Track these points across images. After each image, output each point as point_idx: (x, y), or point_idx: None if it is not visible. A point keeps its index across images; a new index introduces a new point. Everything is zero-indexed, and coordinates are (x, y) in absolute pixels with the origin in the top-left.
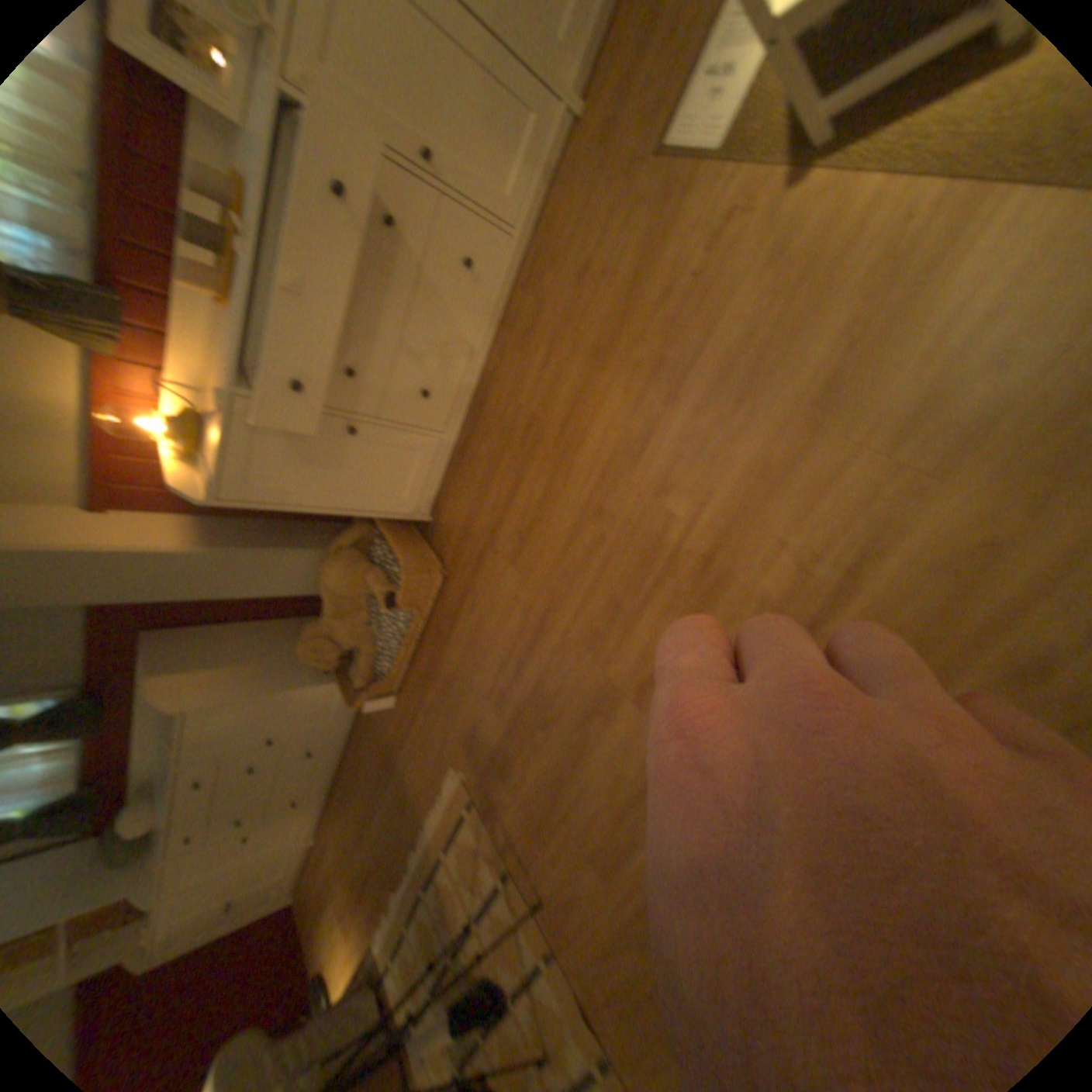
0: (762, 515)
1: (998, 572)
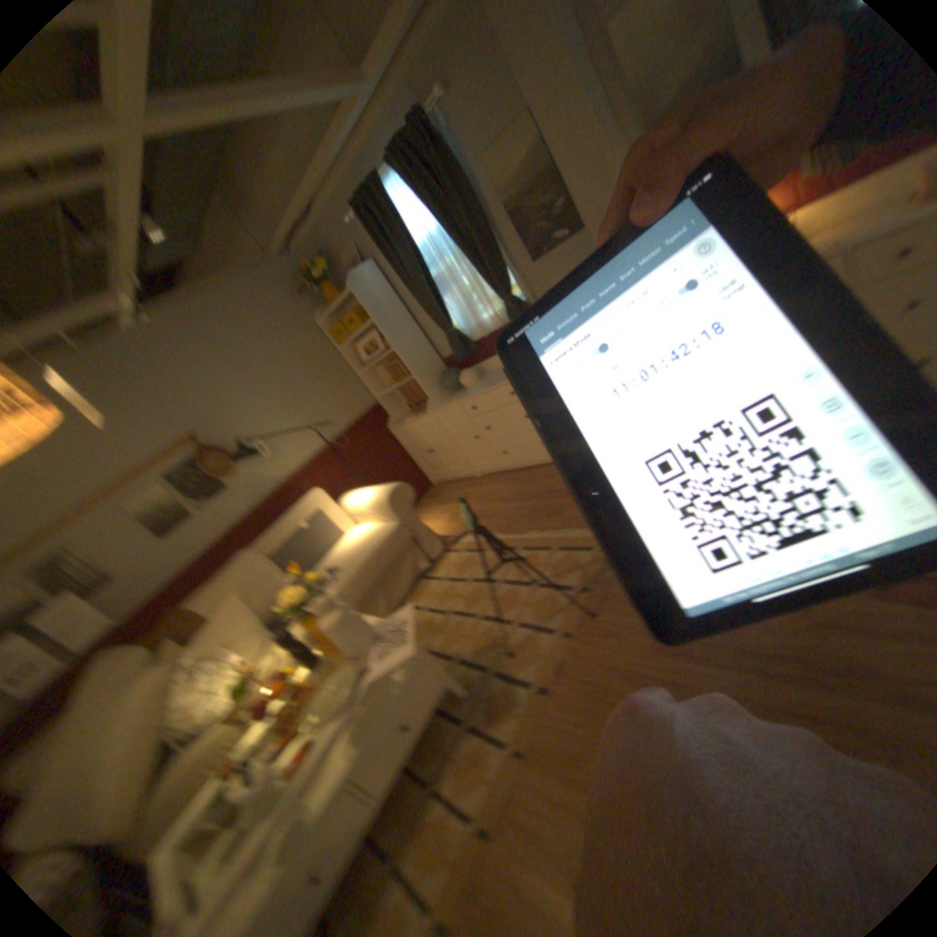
0: None
1: None
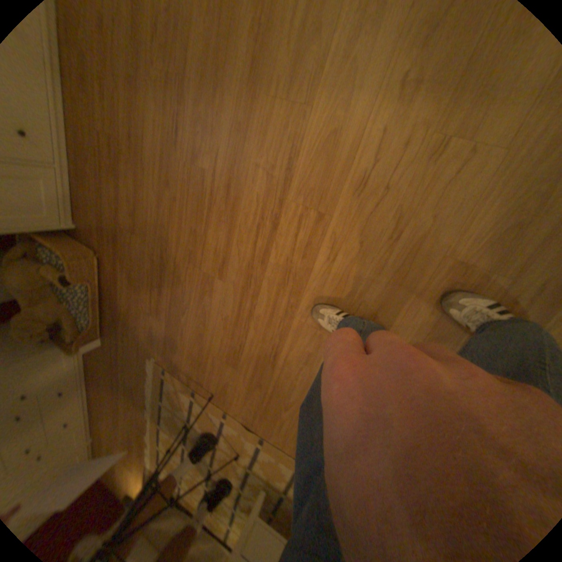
0: (244, 153)
1: (340, 144)
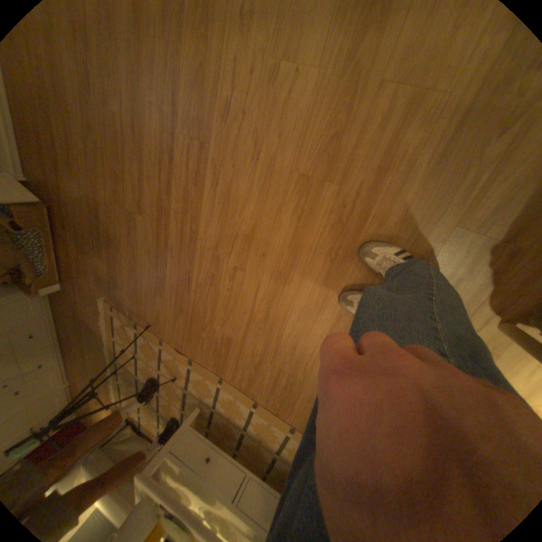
0: (139, 93)
1: (205, 76)
